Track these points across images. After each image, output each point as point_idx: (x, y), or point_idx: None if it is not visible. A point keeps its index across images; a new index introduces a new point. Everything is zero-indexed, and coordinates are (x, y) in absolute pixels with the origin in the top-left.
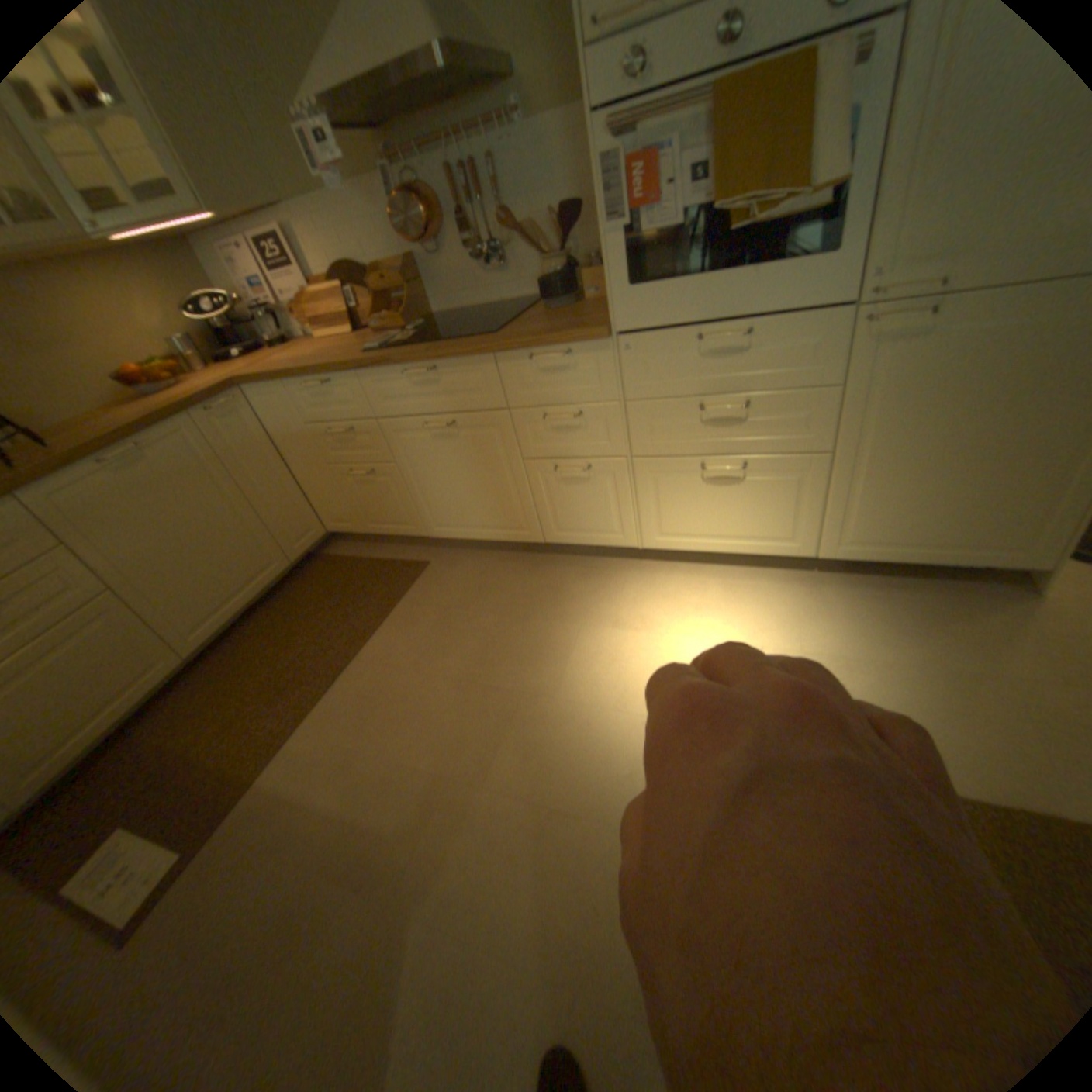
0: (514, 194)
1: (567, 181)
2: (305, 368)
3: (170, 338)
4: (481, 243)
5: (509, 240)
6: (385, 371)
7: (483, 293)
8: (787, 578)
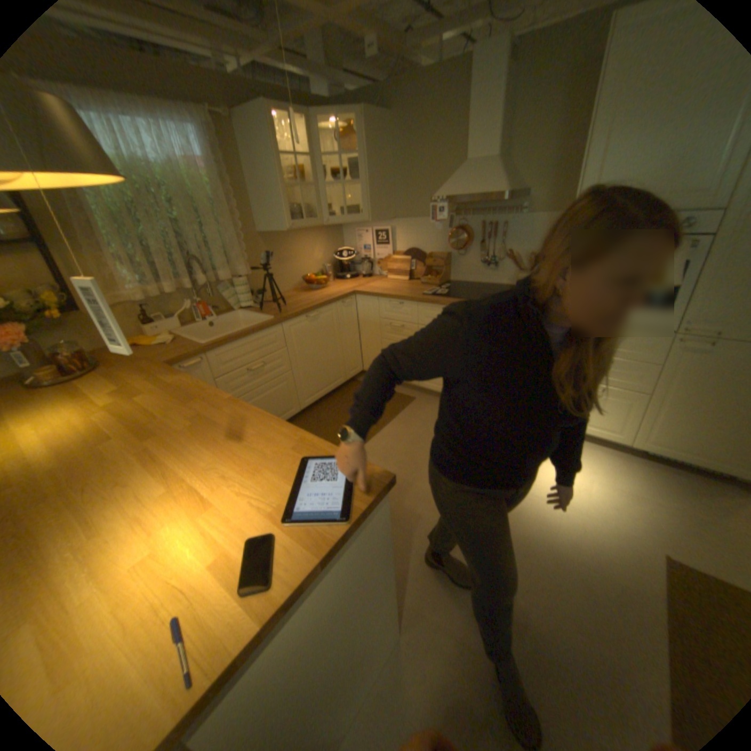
0: (511, 241)
1: (540, 242)
2: (393, 296)
3: (322, 265)
4: (486, 256)
5: (502, 259)
6: (432, 306)
7: (479, 278)
8: (612, 454)
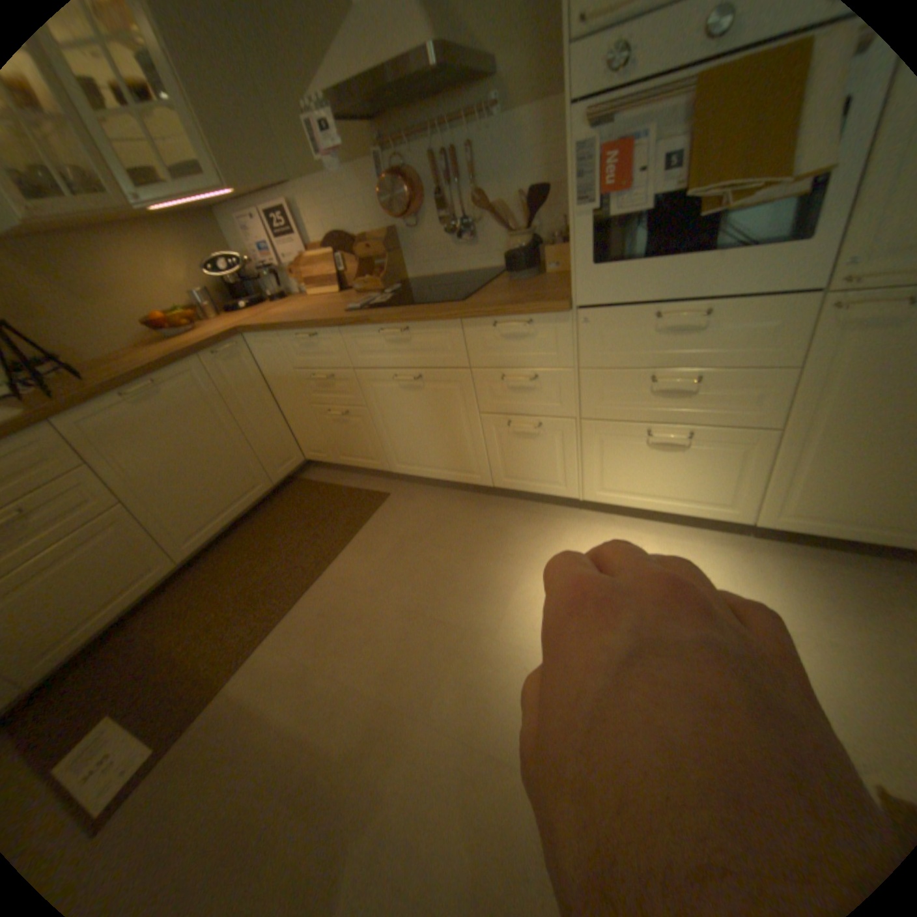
0: (488, 178)
1: (537, 167)
2: (296, 323)
3: (190, 290)
4: (455, 219)
5: (480, 218)
6: (364, 329)
7: (453, 263)
8: (723, 541)
